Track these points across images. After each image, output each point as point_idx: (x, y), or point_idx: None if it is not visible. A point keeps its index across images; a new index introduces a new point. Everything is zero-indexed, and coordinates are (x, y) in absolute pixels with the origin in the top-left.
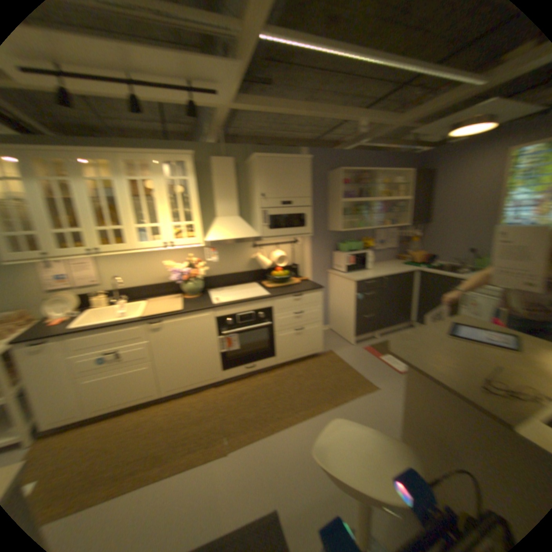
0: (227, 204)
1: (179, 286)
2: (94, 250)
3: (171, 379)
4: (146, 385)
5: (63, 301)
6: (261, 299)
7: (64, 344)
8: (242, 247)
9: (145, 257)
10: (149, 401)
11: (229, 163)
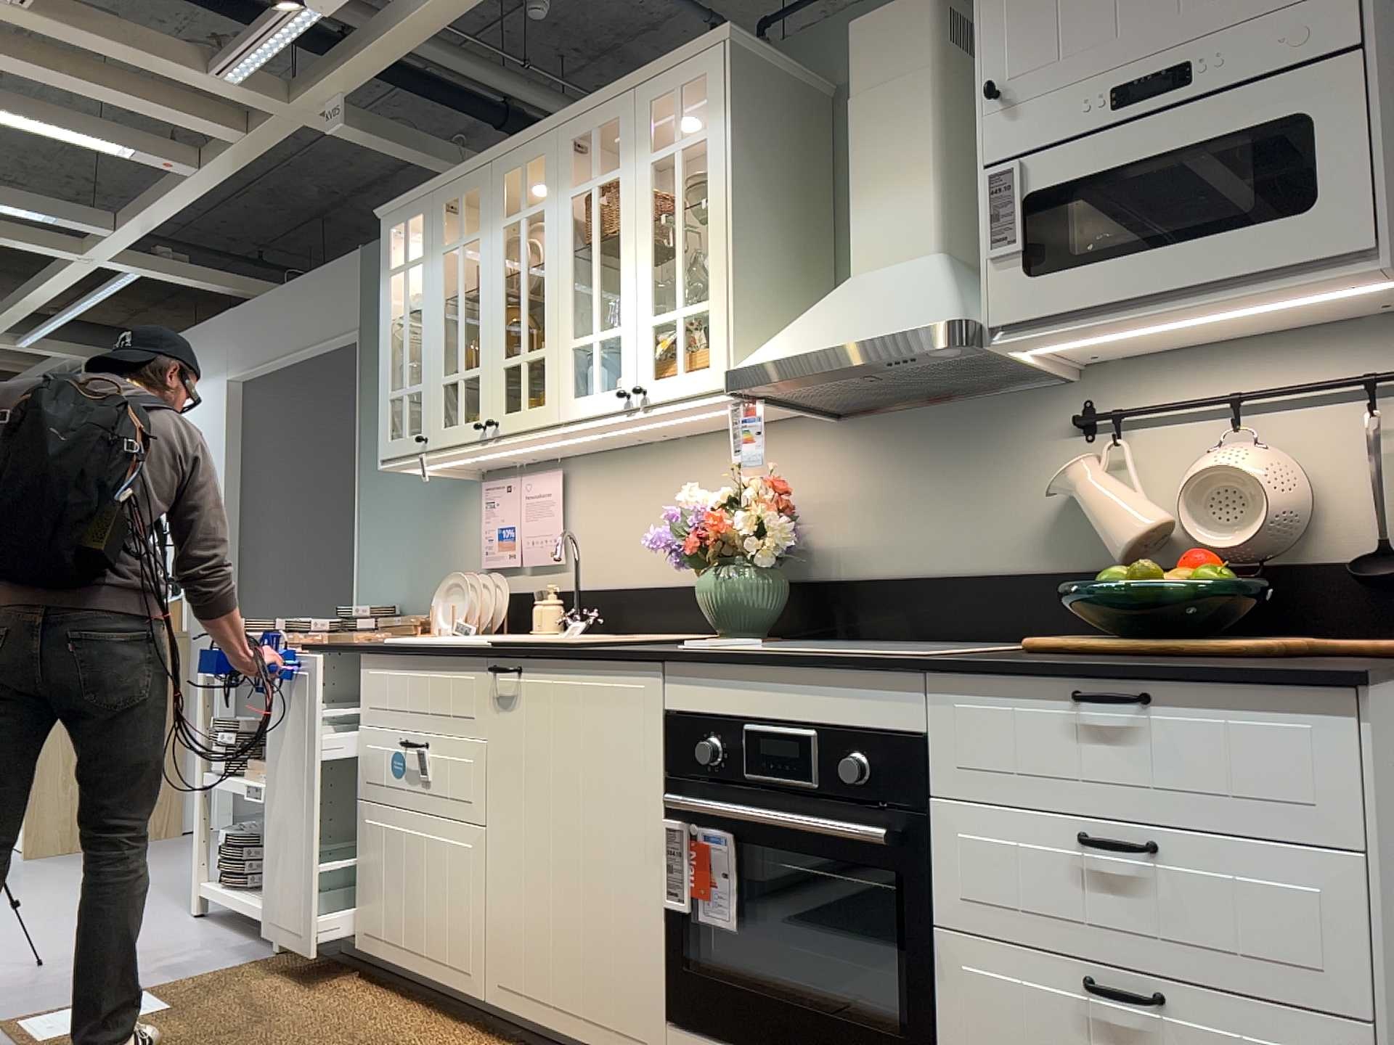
0: (895, 203)
1: (696, 582)
2: (494, 425)
3: (520, 936)
4: (466, 918)
5: (475, 590)
6: (865, 661)
7: (365, 678)
8: (1026, 432)
9: (675, 480)
10: (467, 994)
11: (919, 15)
